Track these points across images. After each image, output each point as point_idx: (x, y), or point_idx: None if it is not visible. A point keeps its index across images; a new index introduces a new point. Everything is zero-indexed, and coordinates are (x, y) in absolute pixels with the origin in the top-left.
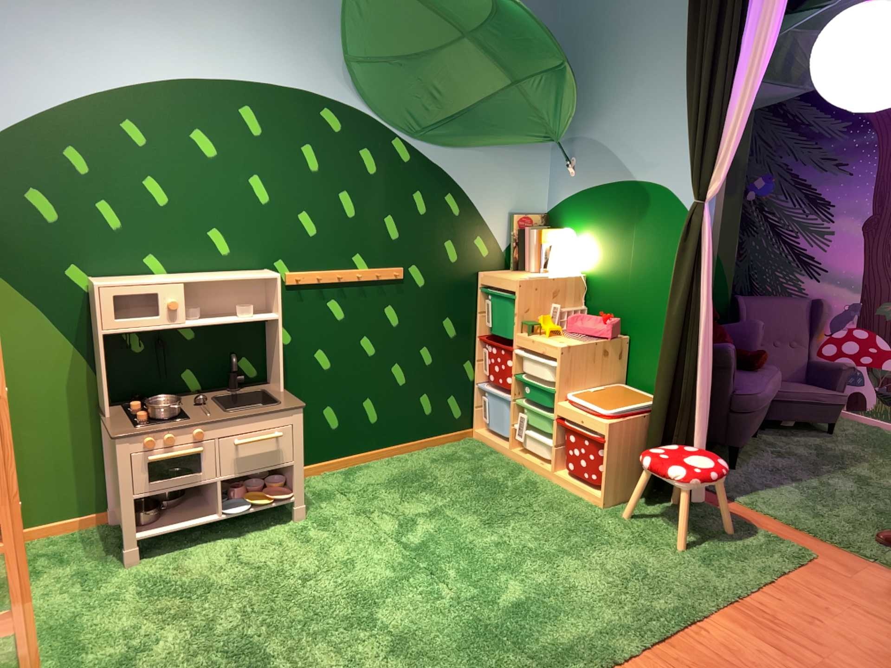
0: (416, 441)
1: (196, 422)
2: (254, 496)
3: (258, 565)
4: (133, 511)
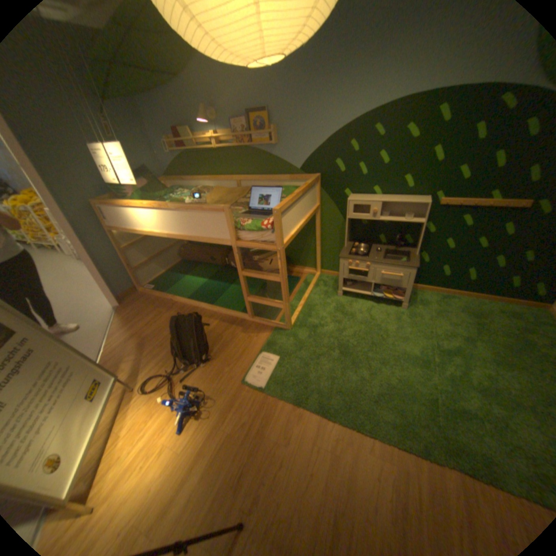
0: (499, 297)
1: (368, 260)
2: (388, 292)
3: (374, 318)
4: (342, 281)
